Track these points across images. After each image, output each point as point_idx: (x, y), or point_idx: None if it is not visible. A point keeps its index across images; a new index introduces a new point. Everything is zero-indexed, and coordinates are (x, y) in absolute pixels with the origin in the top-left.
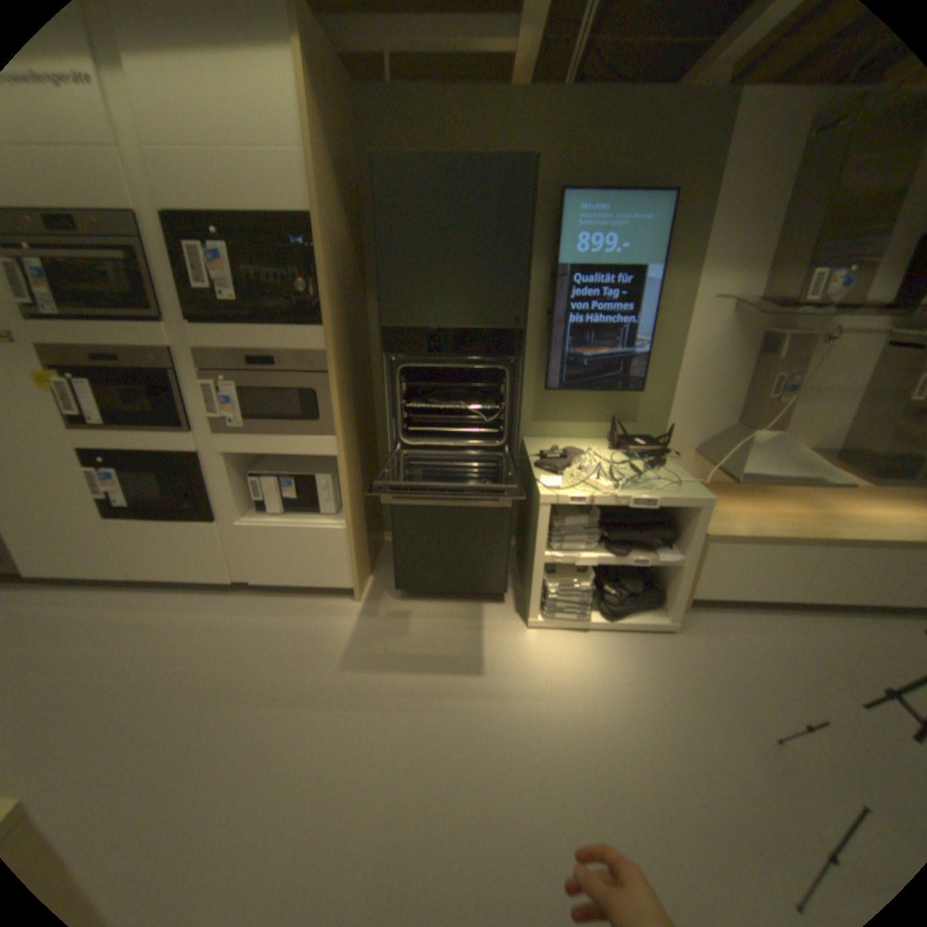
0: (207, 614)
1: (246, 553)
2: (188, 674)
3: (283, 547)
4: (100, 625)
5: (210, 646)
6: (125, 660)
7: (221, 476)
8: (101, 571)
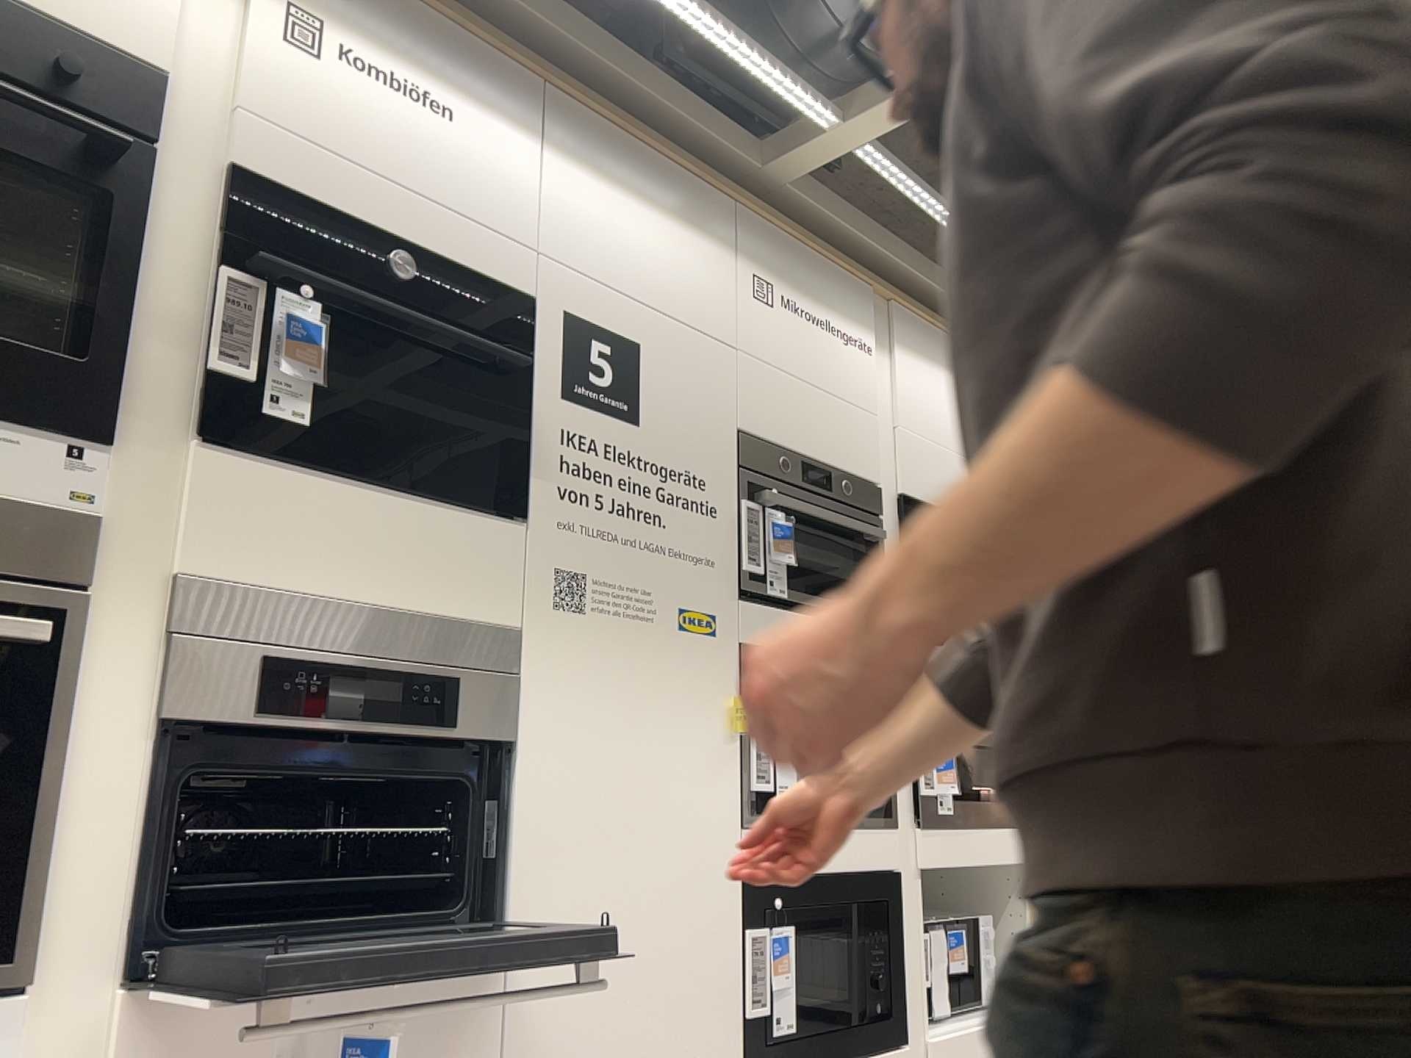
0: None
1: None
2: None
3: None
4: None
5: None
6: None
7: (917, 924)
8: None
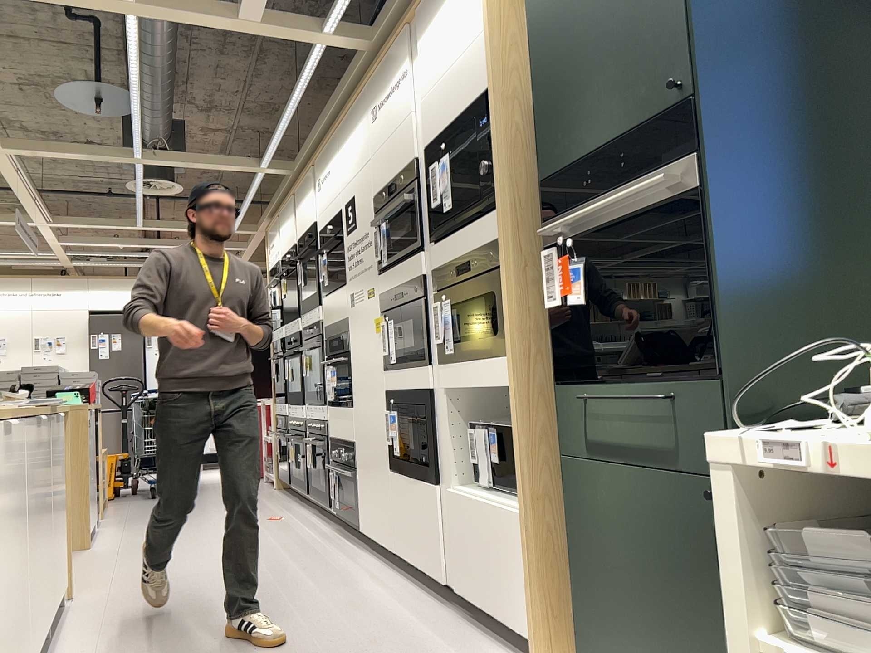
0: (410, 613)
1: (457, 540)
2: (331, 645)
3: (480, 538)
4: (353, 585)
5: (373, 635)
6: (325, 613)
7: (447, 423)
8: (387, 537)
